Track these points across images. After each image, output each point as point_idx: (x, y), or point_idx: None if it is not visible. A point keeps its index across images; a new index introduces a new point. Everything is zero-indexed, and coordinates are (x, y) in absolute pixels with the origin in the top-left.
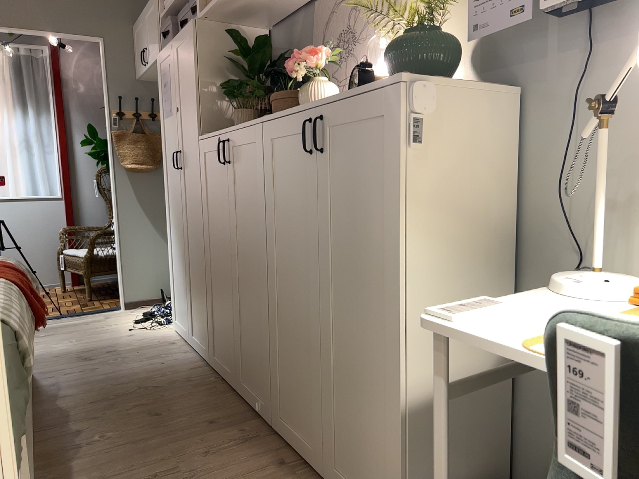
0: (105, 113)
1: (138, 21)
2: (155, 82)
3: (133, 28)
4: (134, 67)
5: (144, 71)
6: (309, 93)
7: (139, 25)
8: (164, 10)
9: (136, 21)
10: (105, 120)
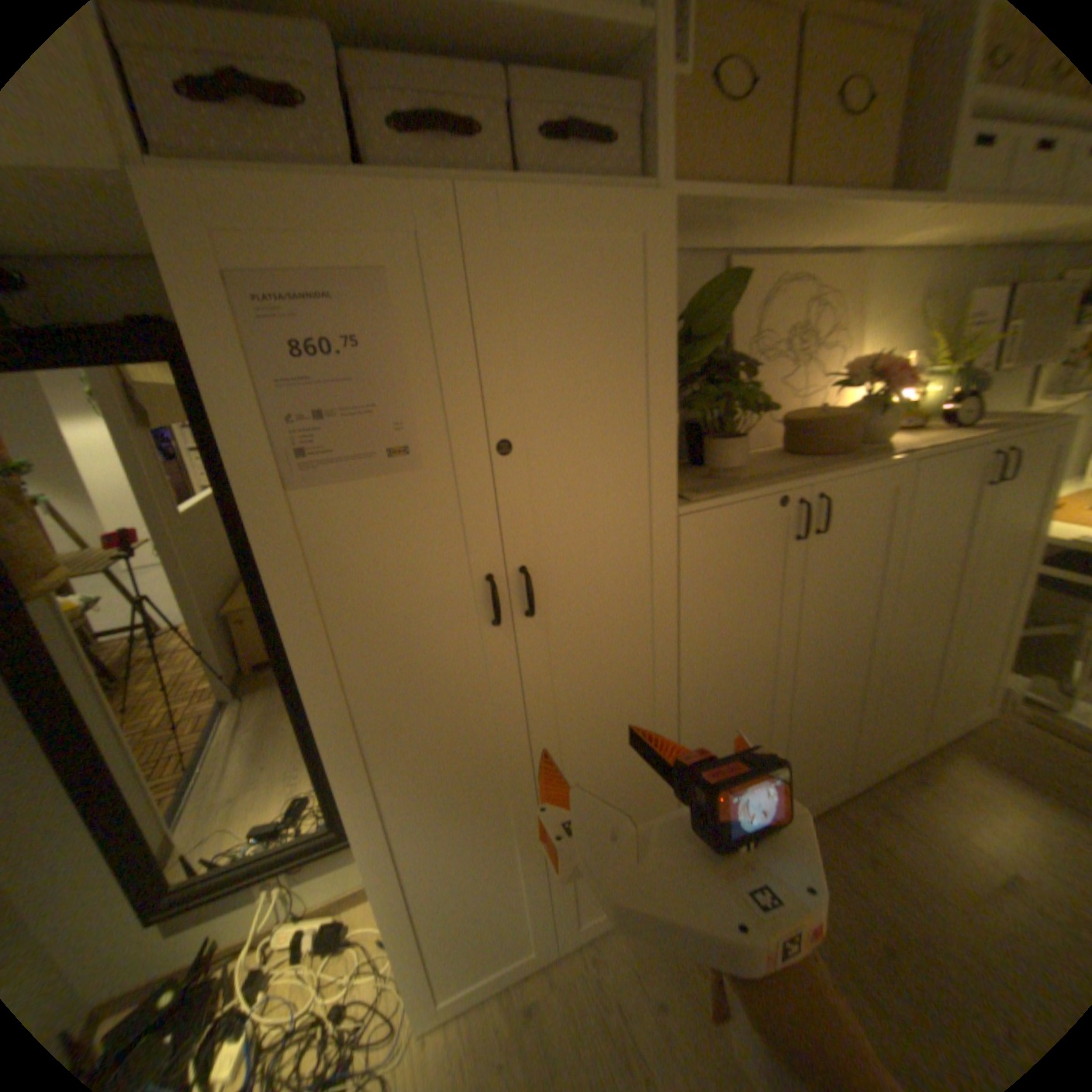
0: None
1: None
2: None
3: None
4: None
5: None
6: (902, 417)
7: None
8: None
9: None
10: None
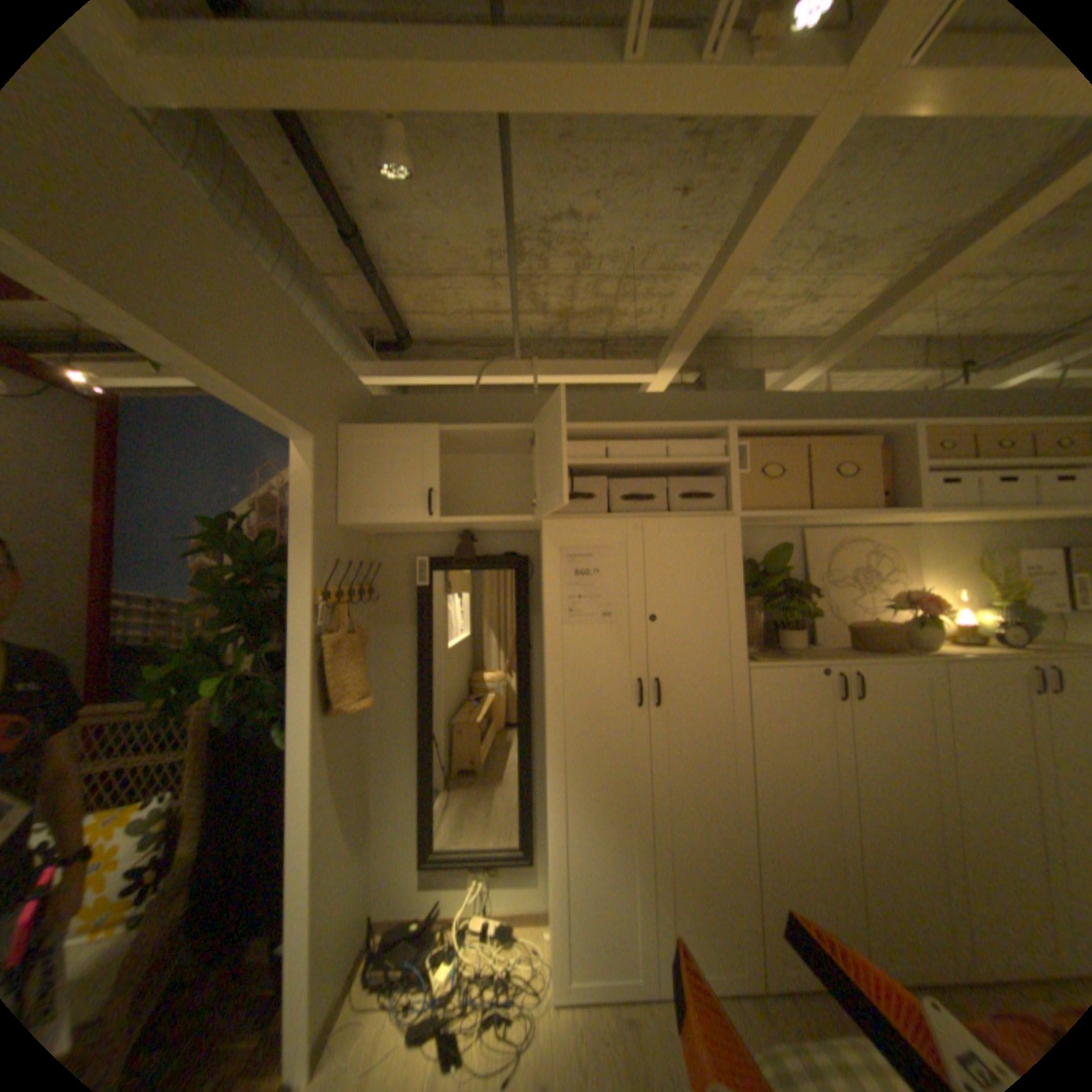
0: (292, 595)
1: (392, 431)
2: (352, 532)
3: (346, 431)
4: (337, 503)
5: (411, 523)
6: (942, 635)
7: (400, 440)
8: (572, 464)
9: (373, 427)
10: (292, 610)
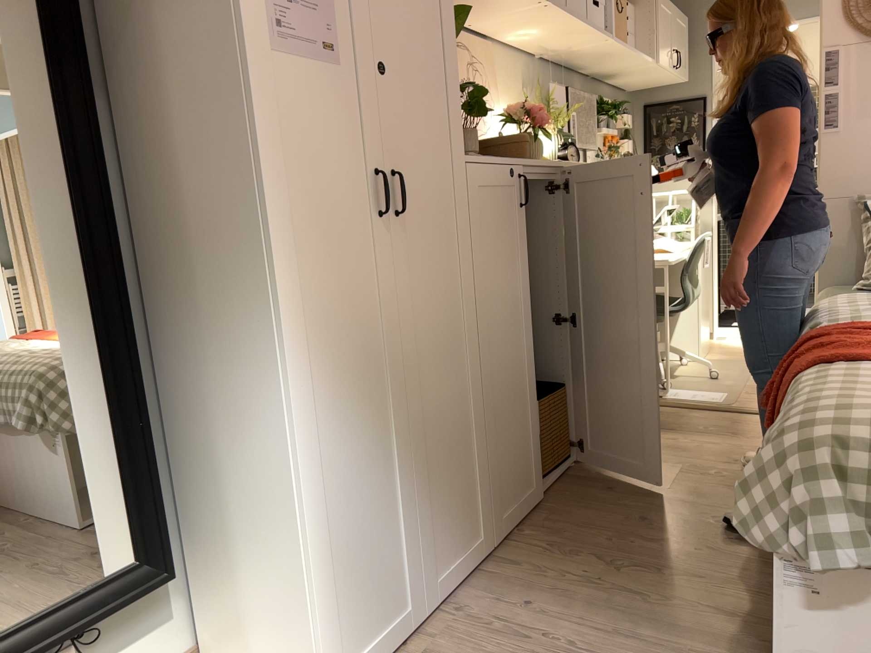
0: None
1: None
2: None
3: None
4: None
5: None
6: (543, 147)
7: None
8: None
9: None
10: None
